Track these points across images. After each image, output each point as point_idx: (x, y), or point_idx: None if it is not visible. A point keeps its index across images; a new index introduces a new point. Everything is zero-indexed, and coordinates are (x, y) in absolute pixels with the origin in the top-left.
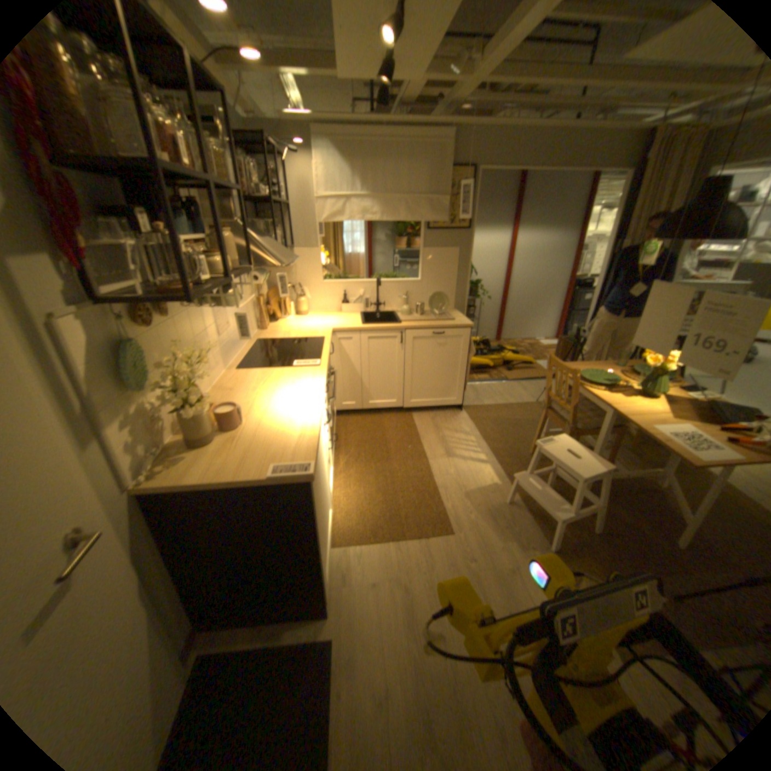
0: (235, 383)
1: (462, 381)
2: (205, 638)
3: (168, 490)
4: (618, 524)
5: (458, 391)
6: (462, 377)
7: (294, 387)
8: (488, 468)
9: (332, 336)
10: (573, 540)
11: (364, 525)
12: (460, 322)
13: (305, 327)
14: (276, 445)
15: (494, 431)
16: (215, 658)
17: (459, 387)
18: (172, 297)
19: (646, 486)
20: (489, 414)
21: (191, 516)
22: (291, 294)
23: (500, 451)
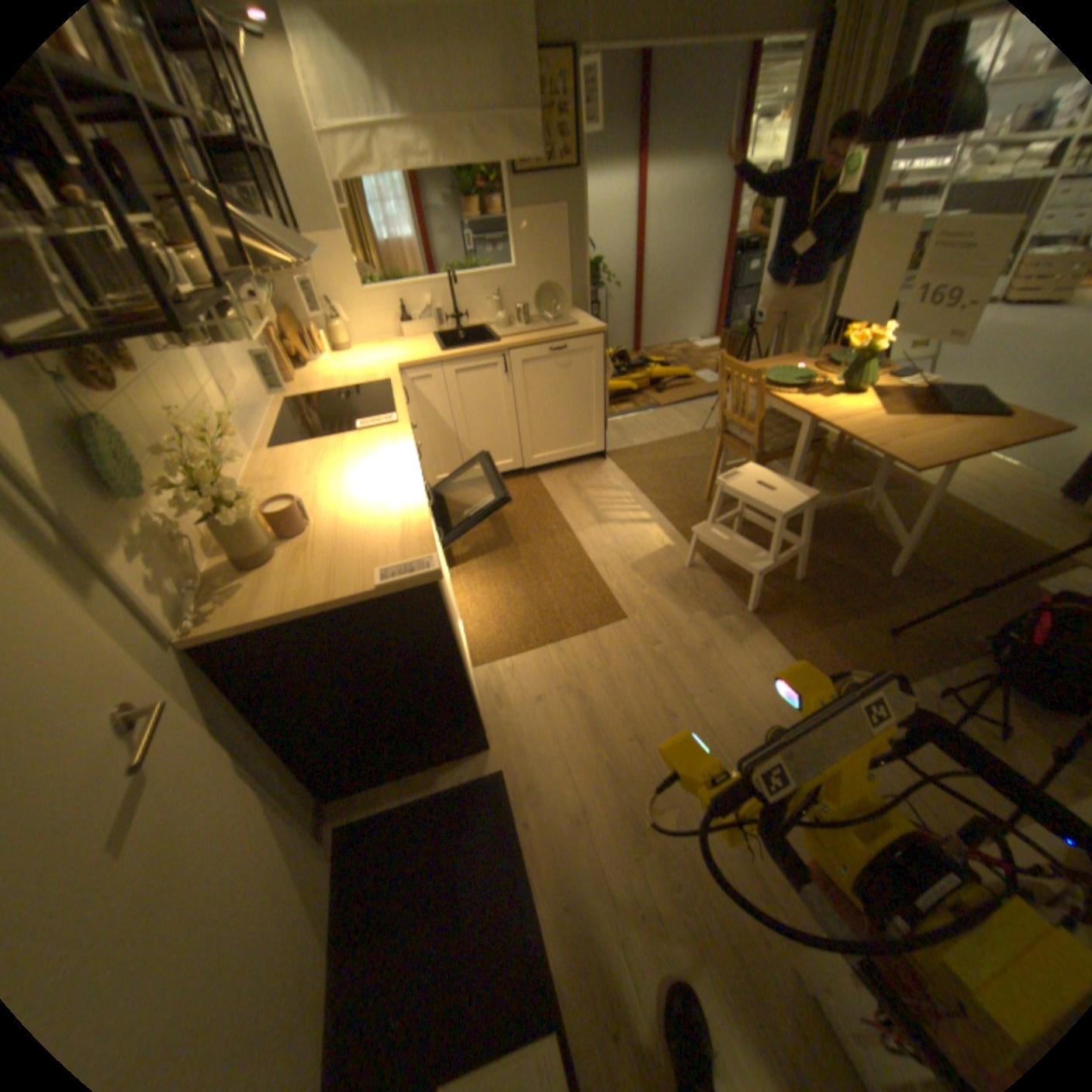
0: (275, 471)
1: (599, 418)
2: (337, 809)
3: (234, 634)
4: (821, 564)
5: (596, 434)
6: (599, 411)
7: (370, 460)
8: (654, 529)
9: (400, 379)
10: (771, 594)
11: (508, 633)
12: (585, 329)
13: (354, 371)
14: (373, 543)
15: (653, 480)
16: (358, 828)
17: (596, 427)
18: (148, 329)
19: (849, 512)
20: (642, 458)
21: (277, 664)
22: (314, 321)
23: (666, 504)
